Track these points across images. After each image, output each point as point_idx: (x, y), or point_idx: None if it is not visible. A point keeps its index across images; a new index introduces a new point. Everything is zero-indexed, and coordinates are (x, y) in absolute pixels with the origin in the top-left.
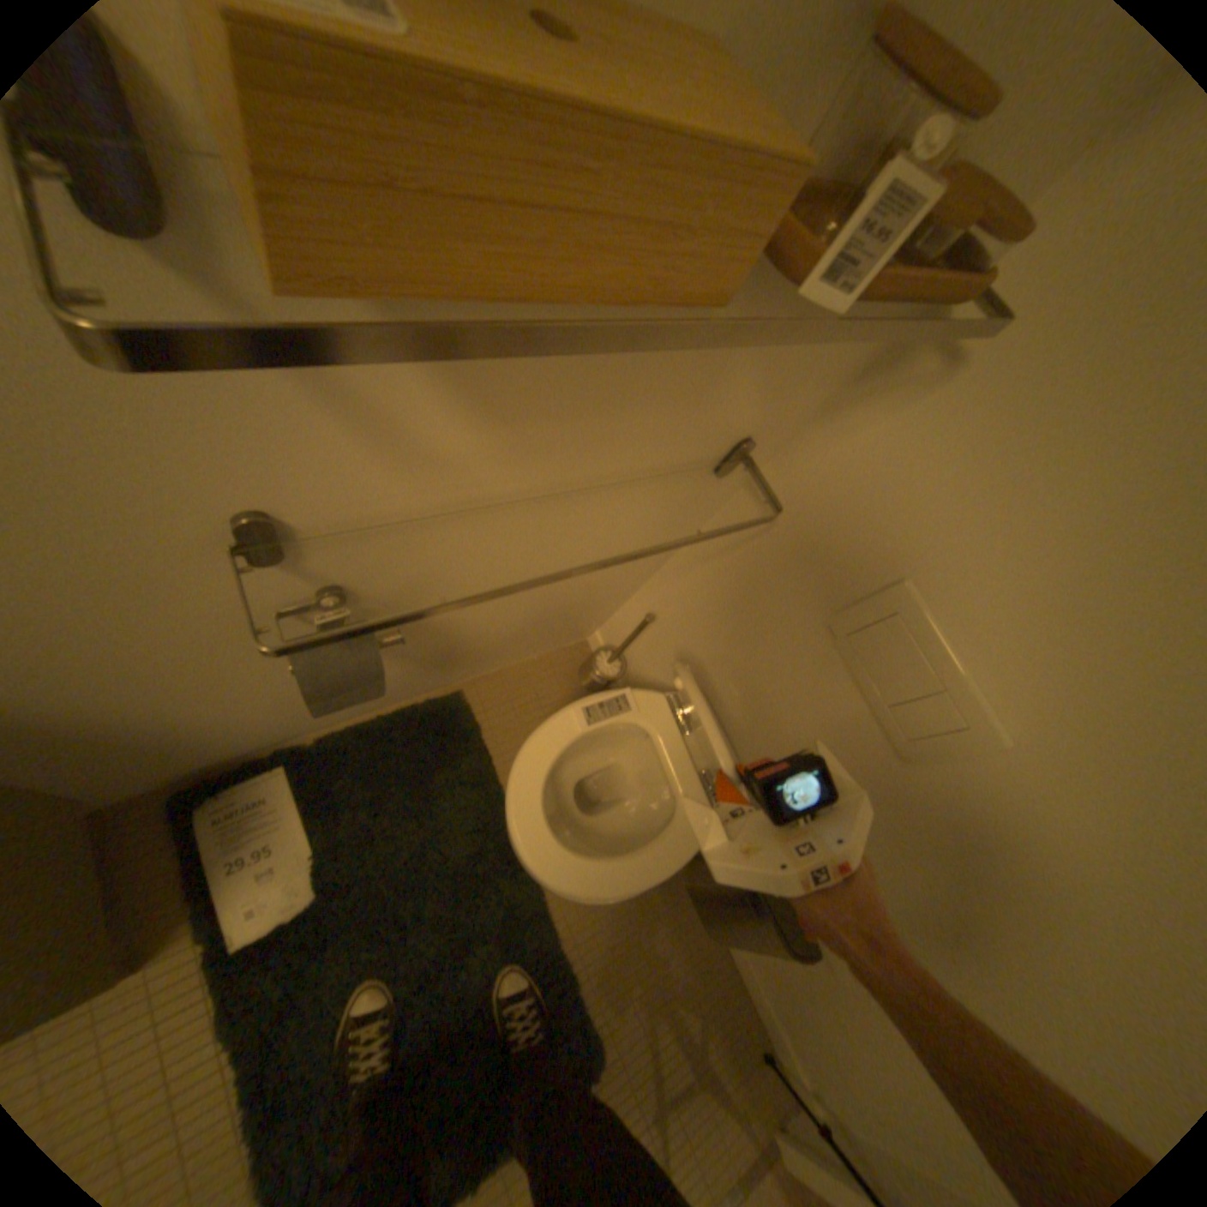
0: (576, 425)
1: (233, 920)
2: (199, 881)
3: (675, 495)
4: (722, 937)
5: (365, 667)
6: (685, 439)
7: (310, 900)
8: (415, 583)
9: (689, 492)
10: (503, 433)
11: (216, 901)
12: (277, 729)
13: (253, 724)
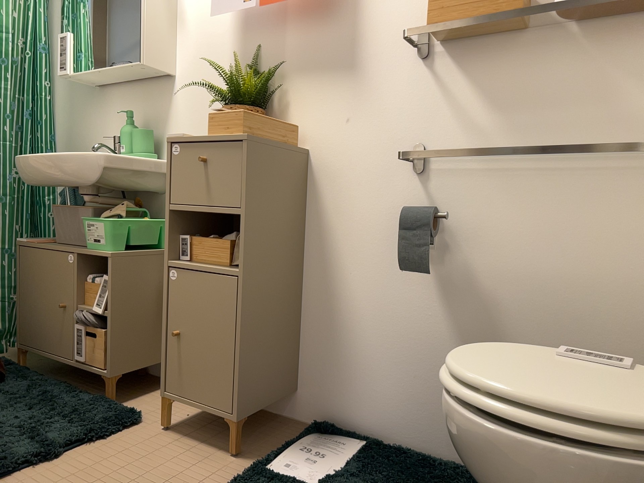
0: (535, 117)
1: (280, 462)
2: (289, 445)
3: None
4: None
5: (424, 215)
6: (618, 134)
7: None
8: (470, 229)
9: None
10: (501, 120)
11: (285, 453)
12: (381, 401)
13: (374, 368)
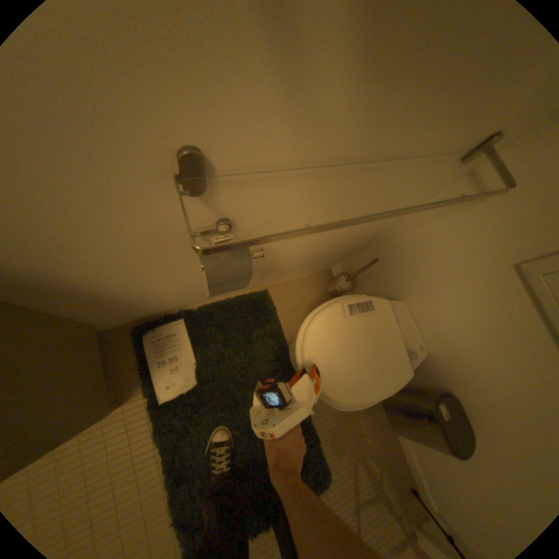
0: (413, 95)
1: (160, 389)
2: (145, 369)
3: (426, 176)
4: (399, 431)
5: (242, 269)
6: (464, 124)
7: (195, 384)
8: (267, 222)
9: (435, 175)
10: (367, 94)
11: (153, 379)
12: (181, 300)
13: (171, 297)
